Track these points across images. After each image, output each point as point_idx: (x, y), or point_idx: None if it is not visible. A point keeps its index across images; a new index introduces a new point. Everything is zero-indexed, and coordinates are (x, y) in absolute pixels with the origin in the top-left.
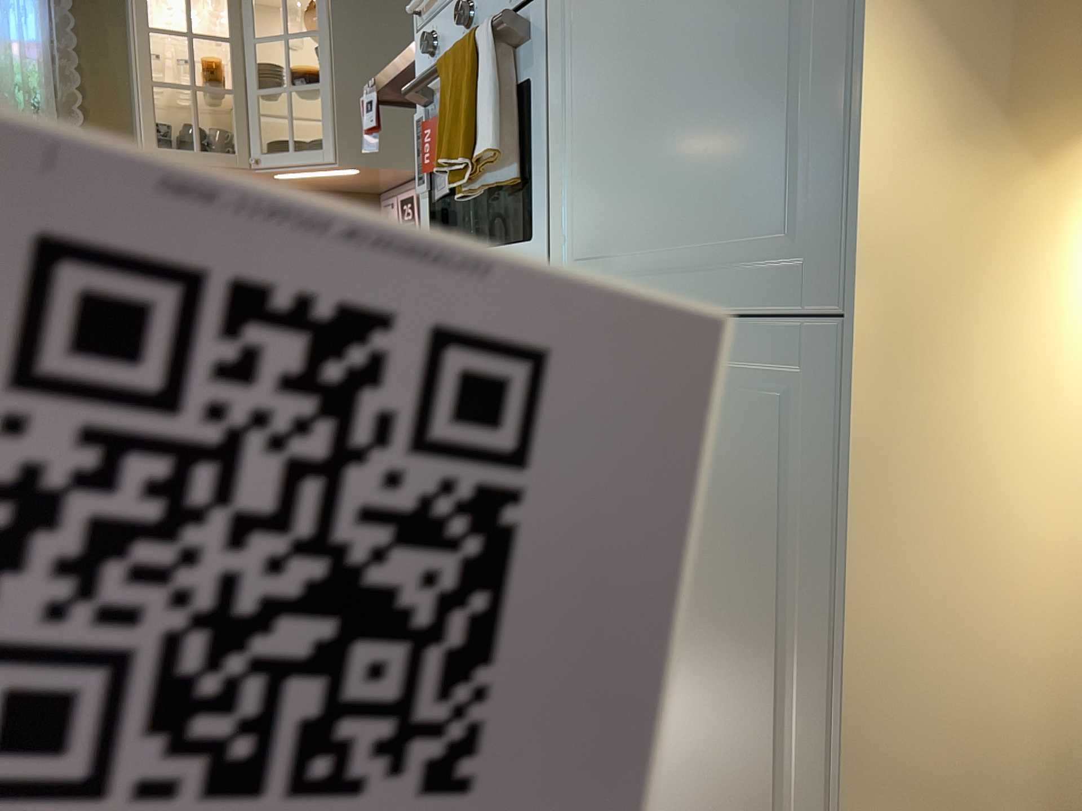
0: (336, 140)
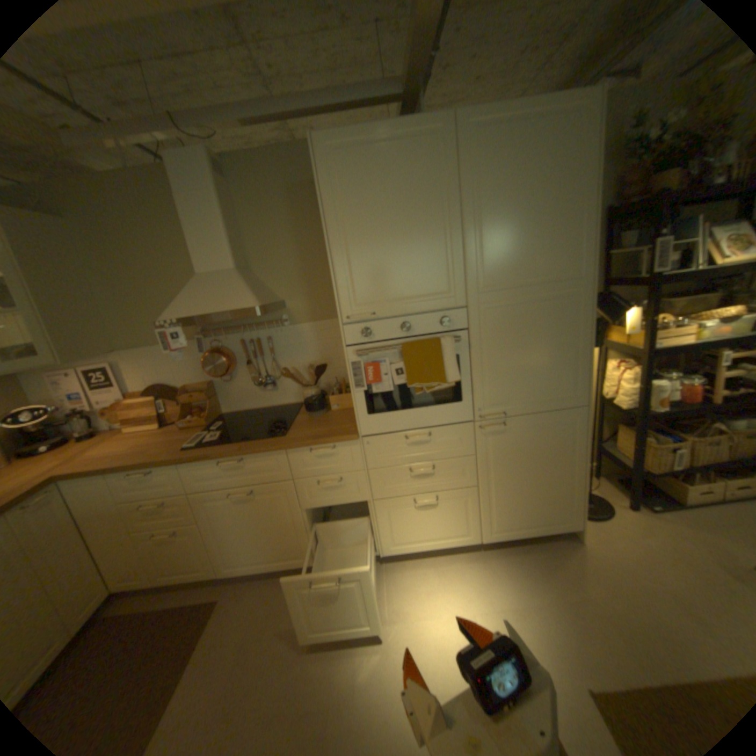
0: (53, 348)
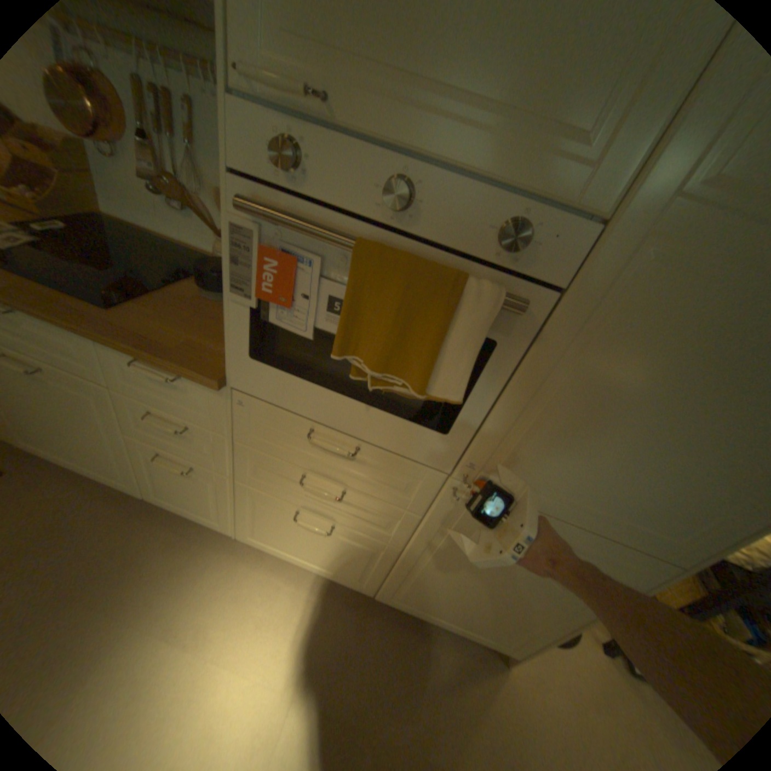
0: None
